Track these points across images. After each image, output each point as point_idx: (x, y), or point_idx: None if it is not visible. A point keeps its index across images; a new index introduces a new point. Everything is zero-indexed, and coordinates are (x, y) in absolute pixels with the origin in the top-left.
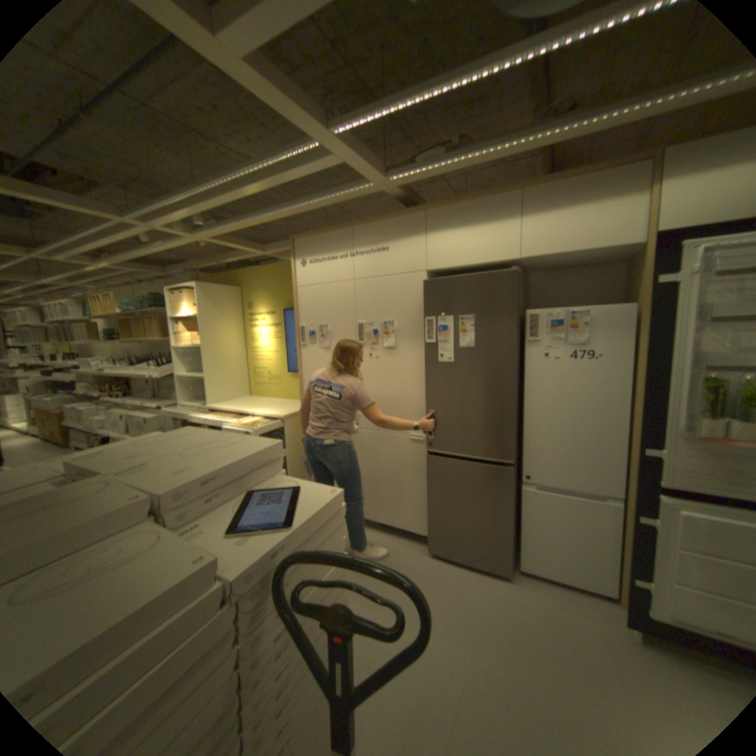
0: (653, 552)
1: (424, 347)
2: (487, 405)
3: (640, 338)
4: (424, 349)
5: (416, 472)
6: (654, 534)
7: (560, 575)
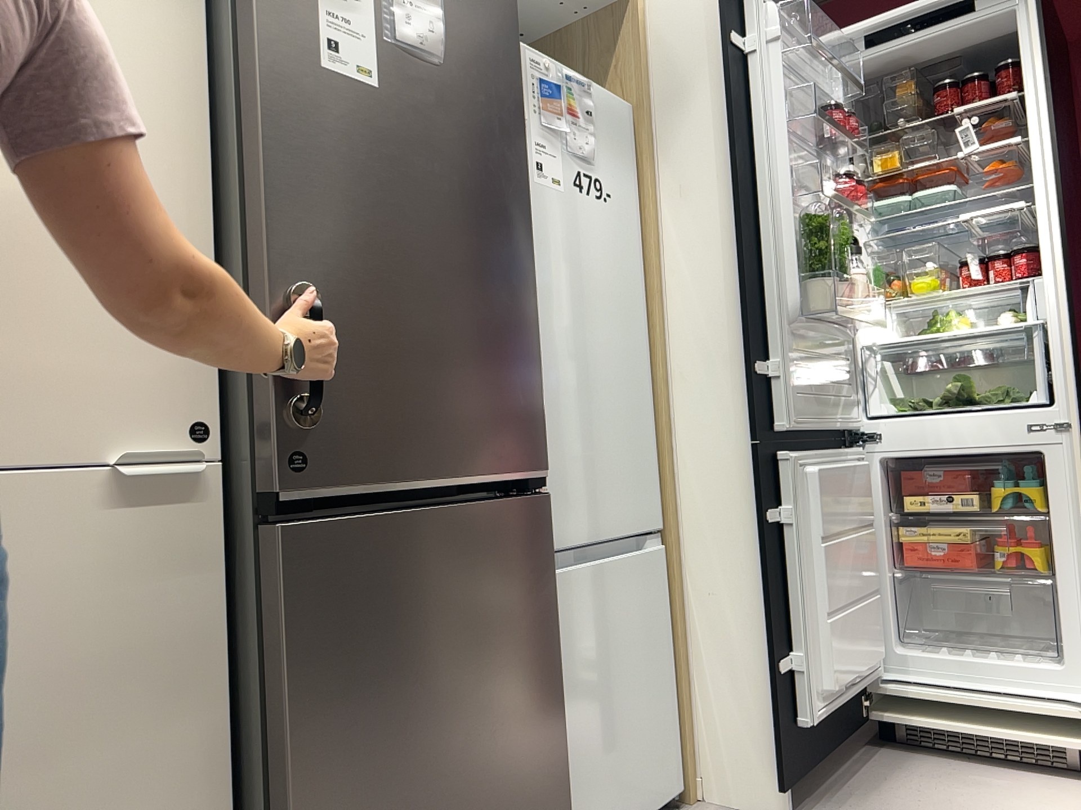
0: (784, 579)
1: (185, 0)
2: (479, 276)
3: (638, 175)
4: (185, 8)
5: (147, 691)
6: (781, 537)
7: (616, 809)
